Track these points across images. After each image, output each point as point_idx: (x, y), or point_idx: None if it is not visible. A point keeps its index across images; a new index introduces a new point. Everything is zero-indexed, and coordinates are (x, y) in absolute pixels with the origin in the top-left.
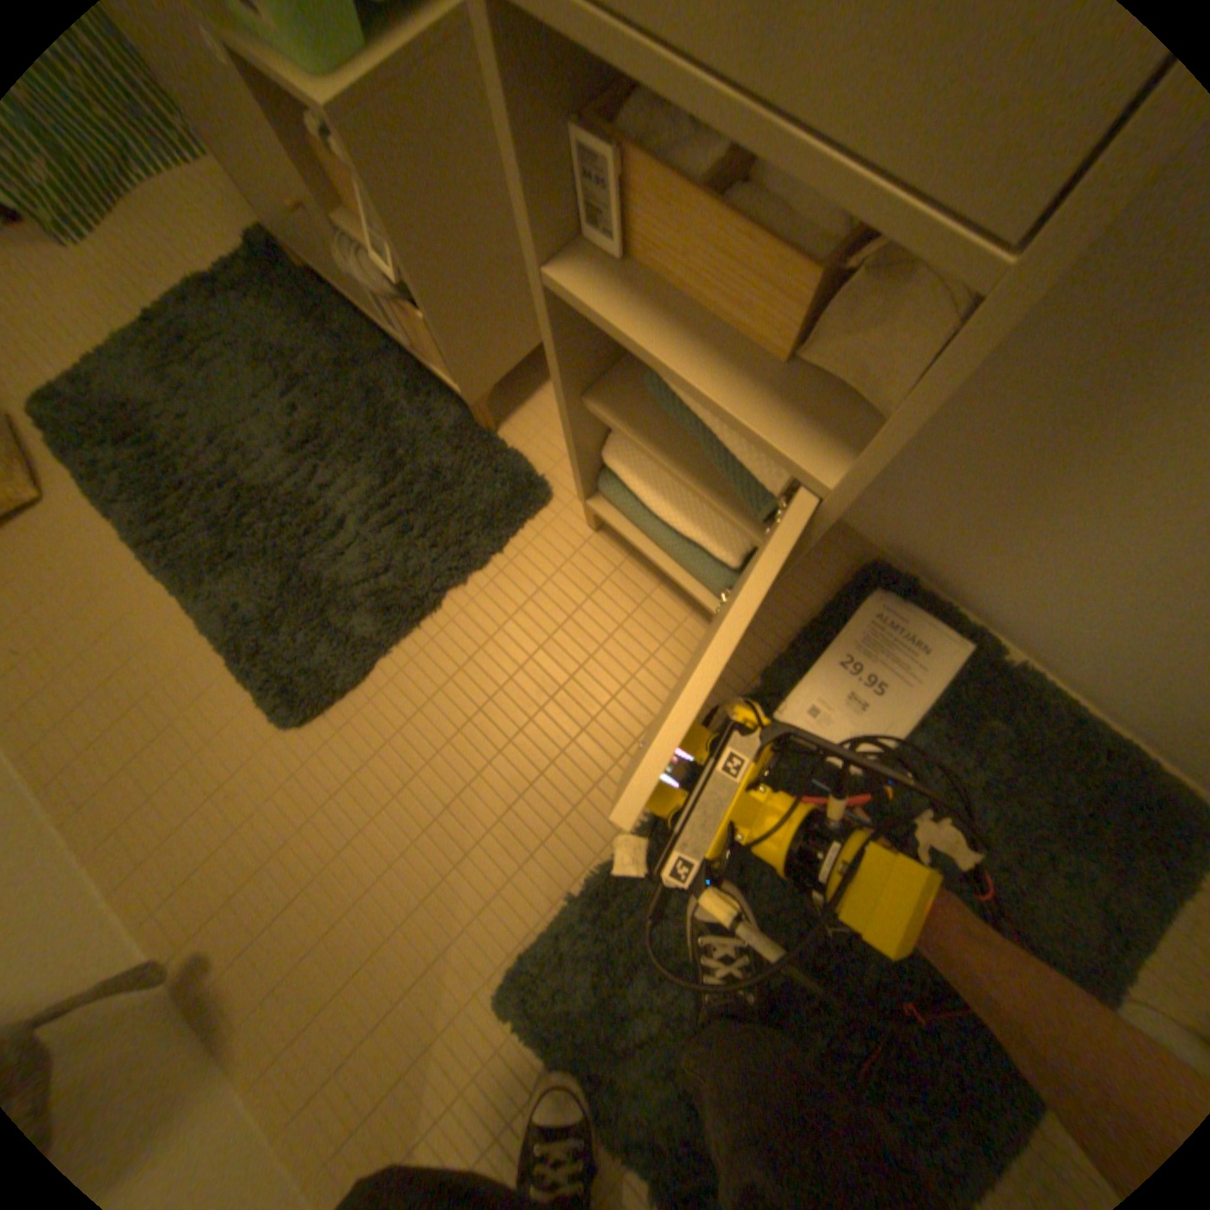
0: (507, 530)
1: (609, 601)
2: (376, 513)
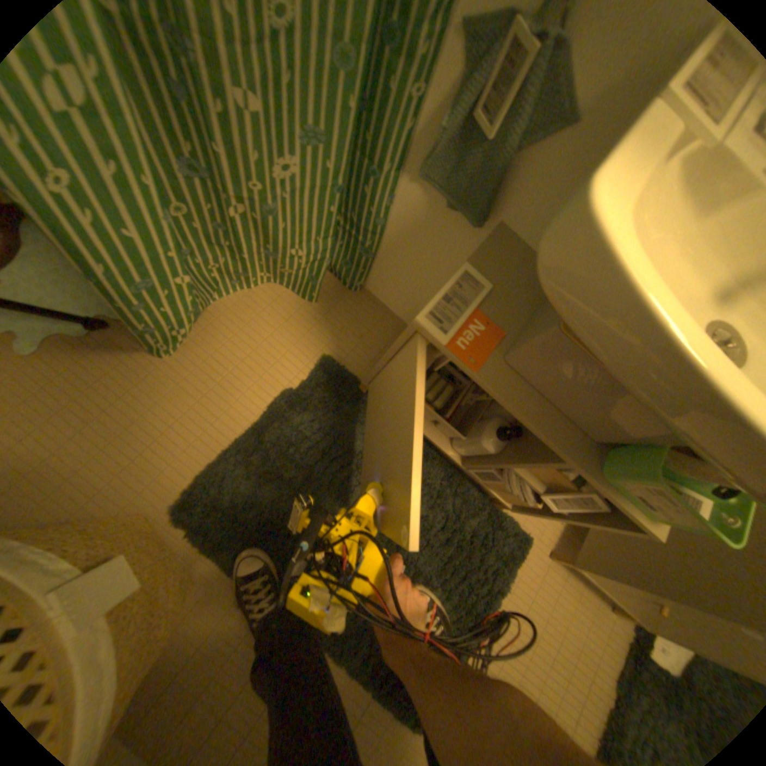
0: (519, 572)
1: (567, 604)
2: (450, 573)
